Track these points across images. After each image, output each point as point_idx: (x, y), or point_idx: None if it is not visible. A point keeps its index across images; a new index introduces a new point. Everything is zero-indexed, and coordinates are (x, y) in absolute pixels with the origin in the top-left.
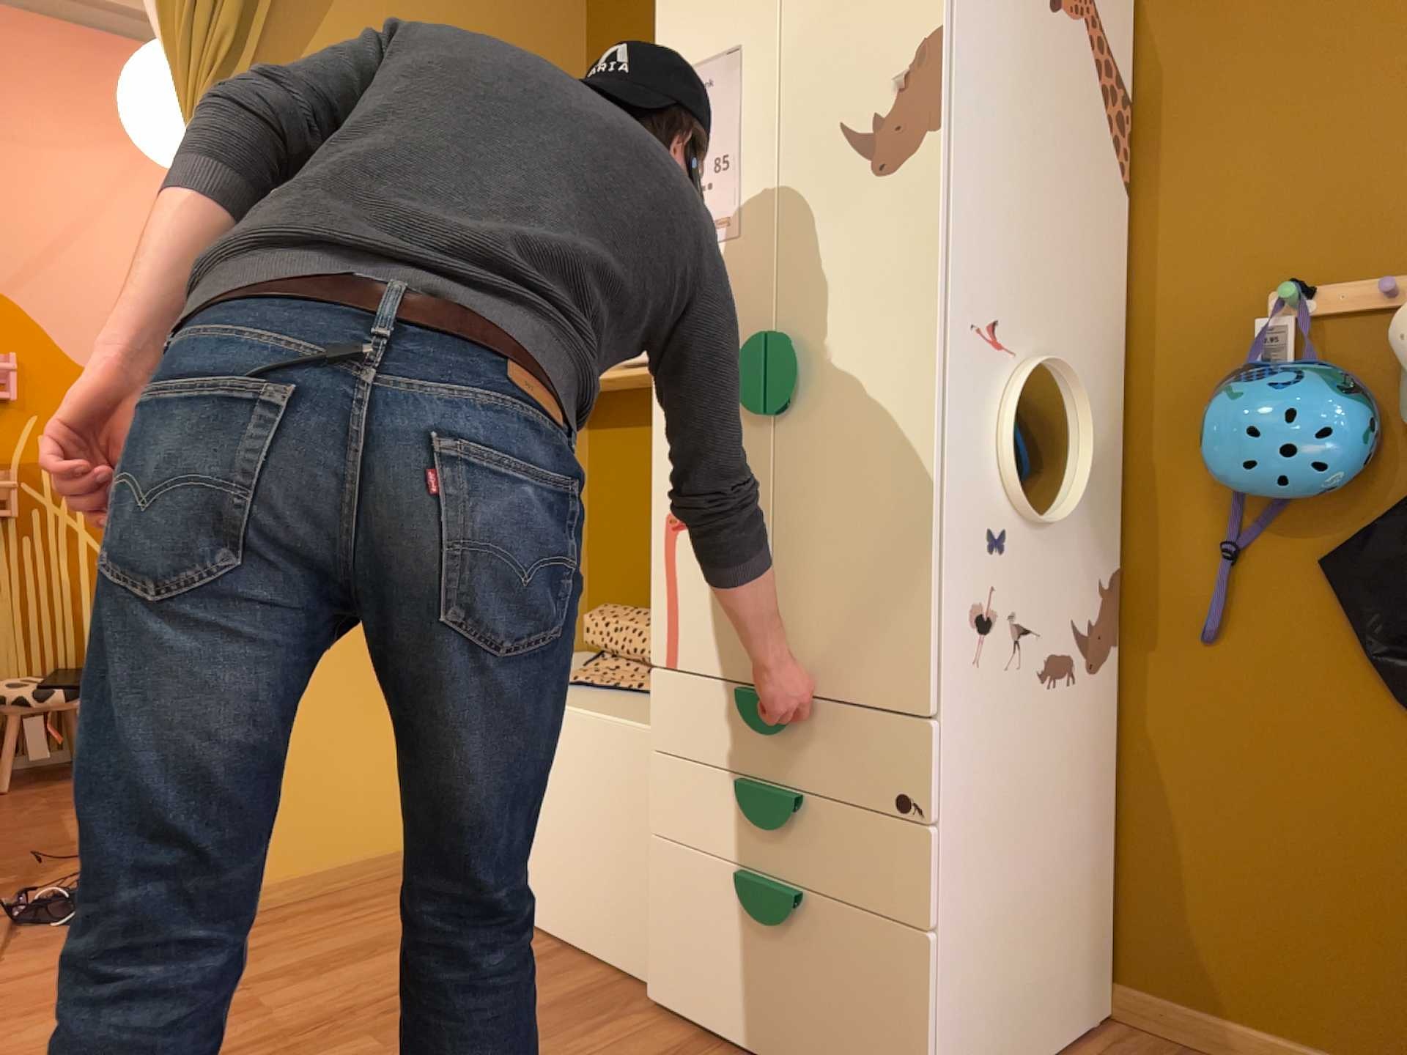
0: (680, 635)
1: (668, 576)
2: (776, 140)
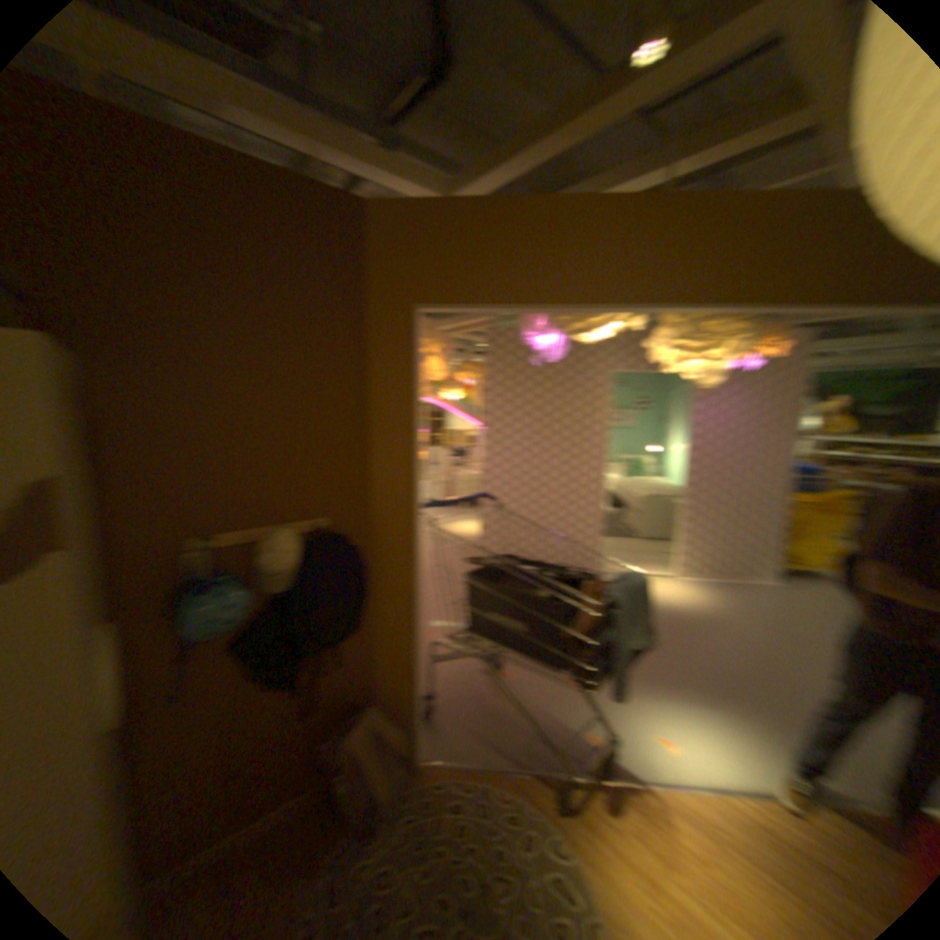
0: None
1: None
2: None
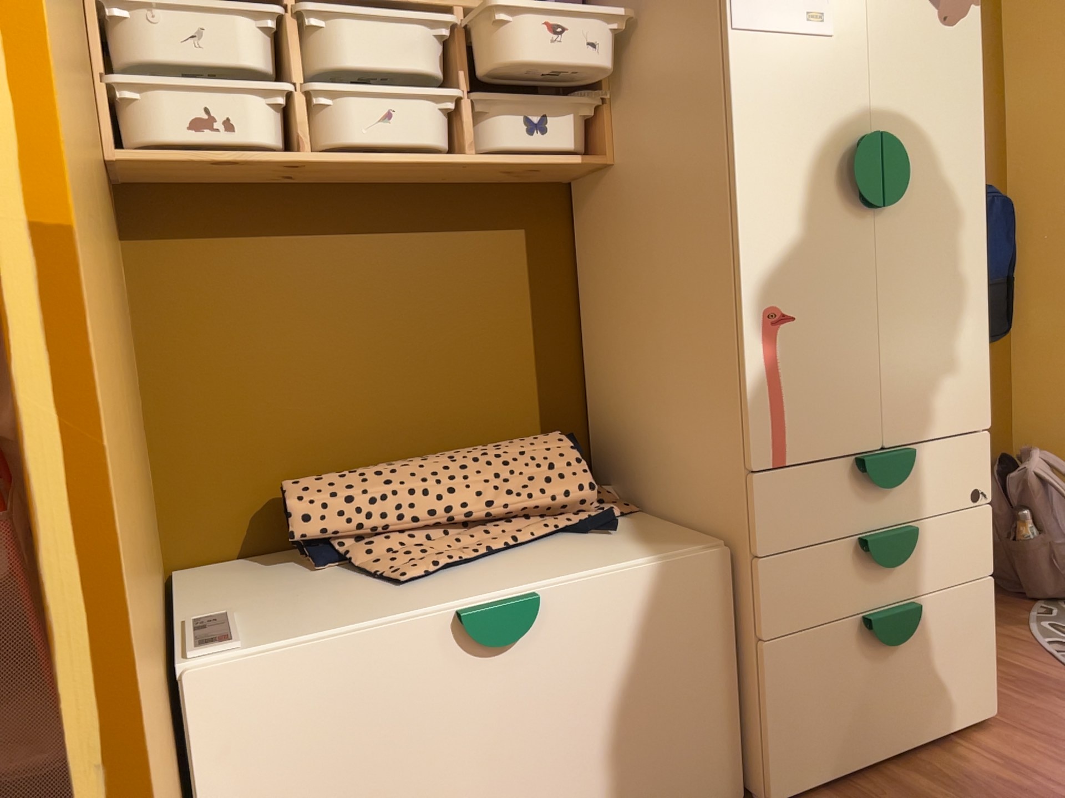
0: (790, 429)
1: (771, 374)
2: None
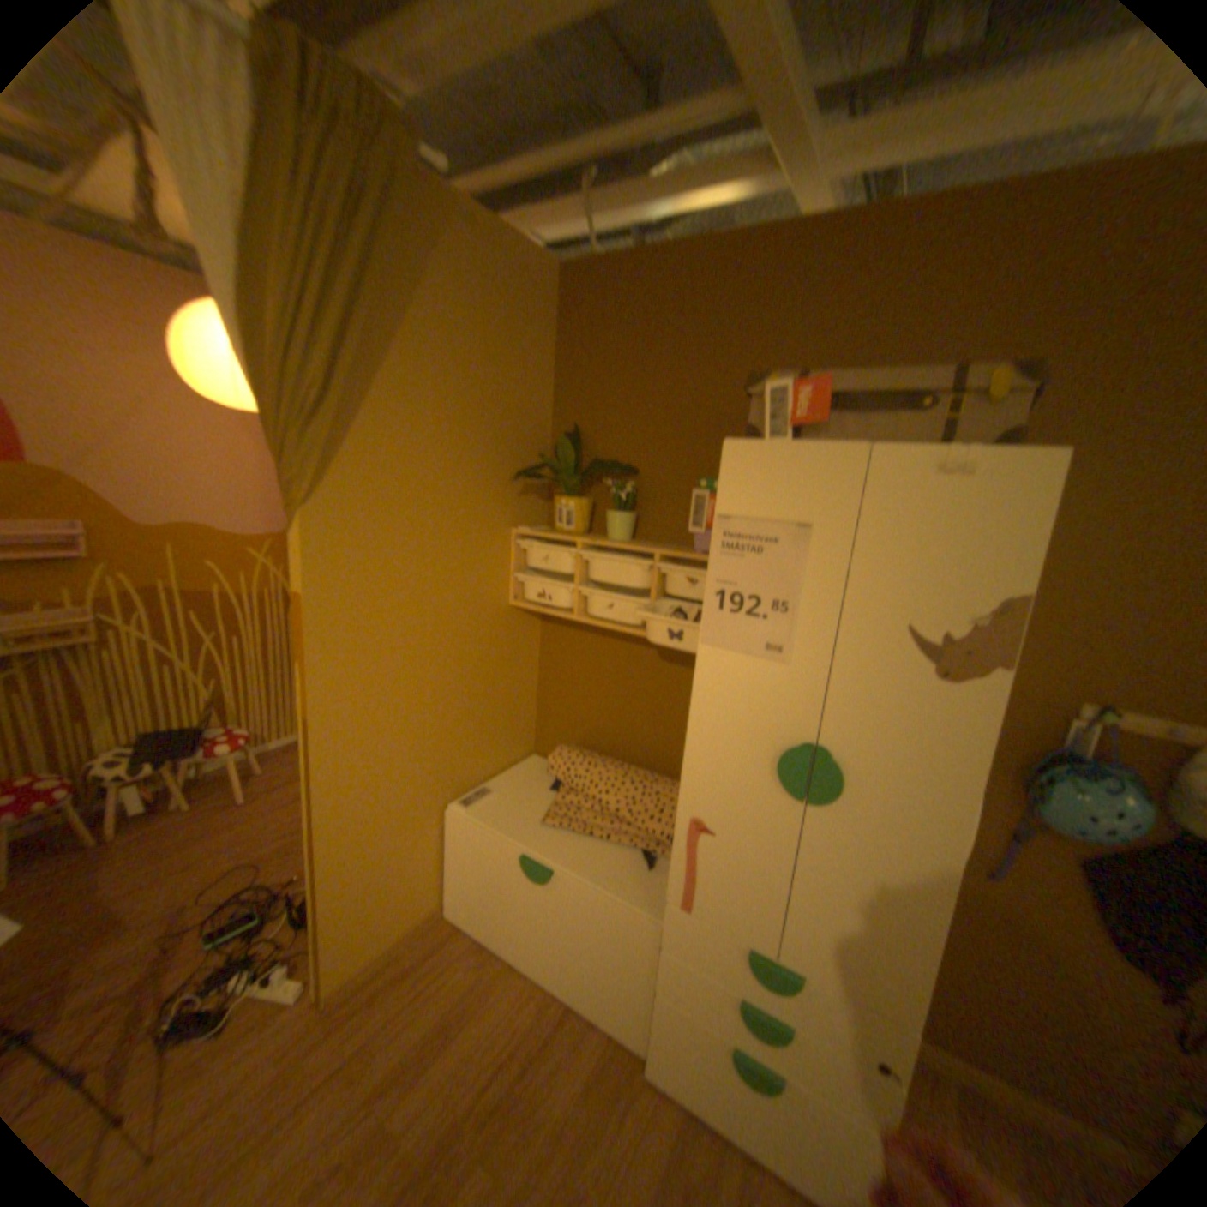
0: (696, 896)
1: (688, 856)
2: (838, 610)
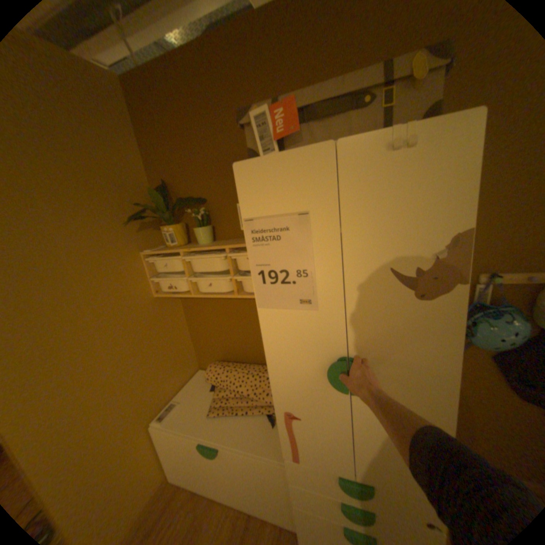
0: (300, 453)
1: (289, 433)
2: (341, 267)
